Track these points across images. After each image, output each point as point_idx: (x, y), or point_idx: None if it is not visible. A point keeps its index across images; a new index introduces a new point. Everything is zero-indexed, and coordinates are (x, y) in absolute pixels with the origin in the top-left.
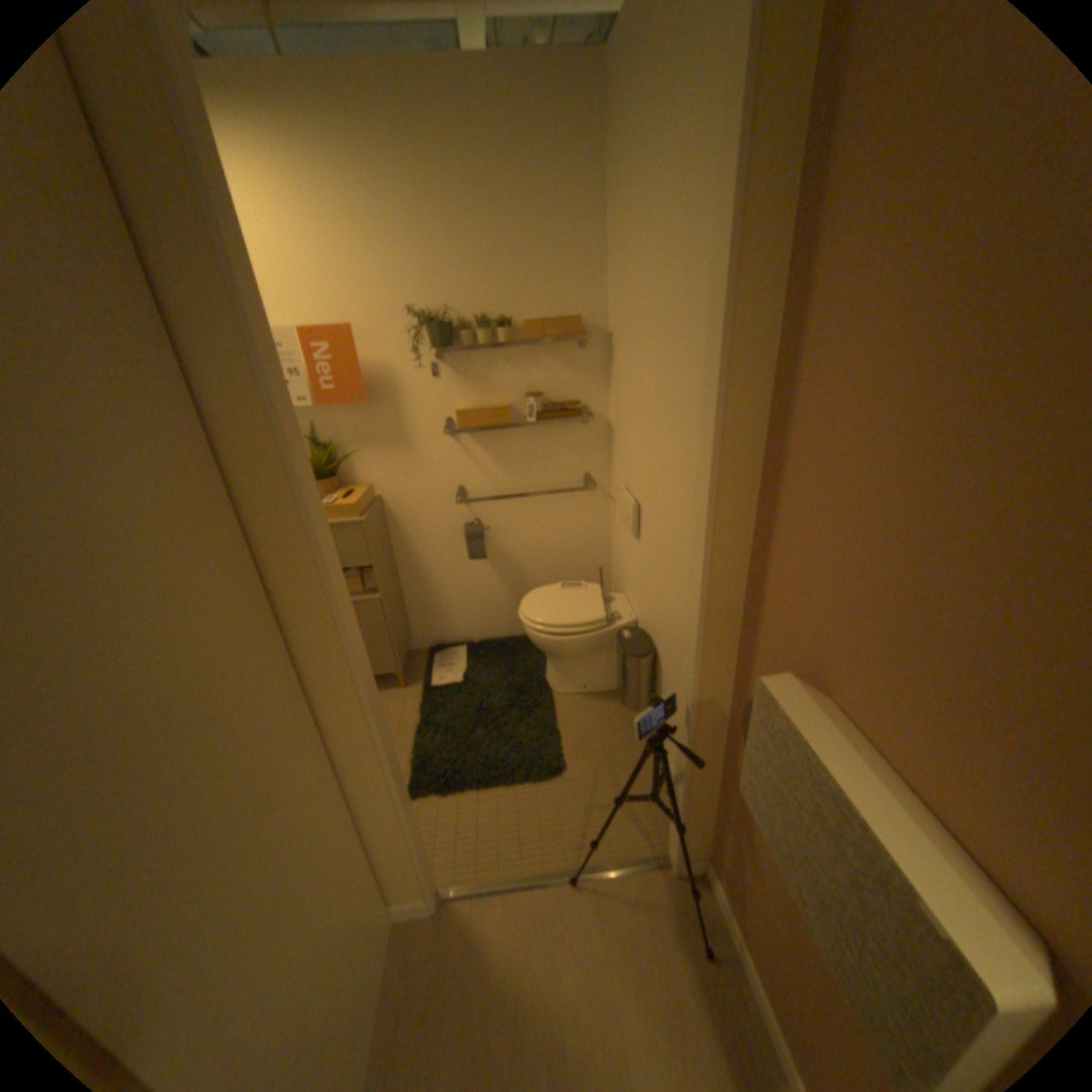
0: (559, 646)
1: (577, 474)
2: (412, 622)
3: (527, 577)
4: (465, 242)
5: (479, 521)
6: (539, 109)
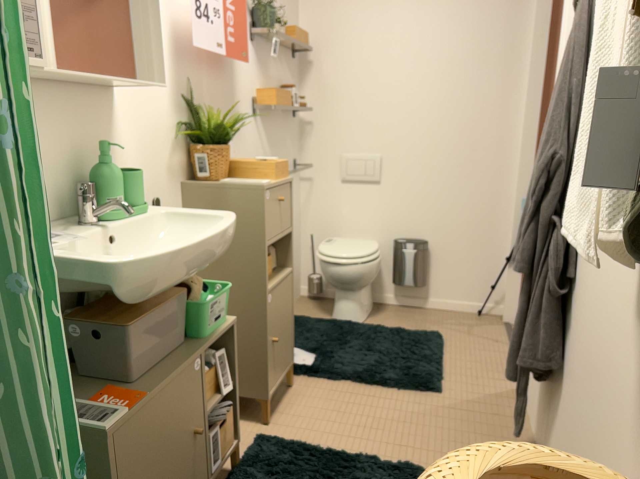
0: (377, 268)
1: (293, 161)
2: None
3: None
4: None
5: None
6: None
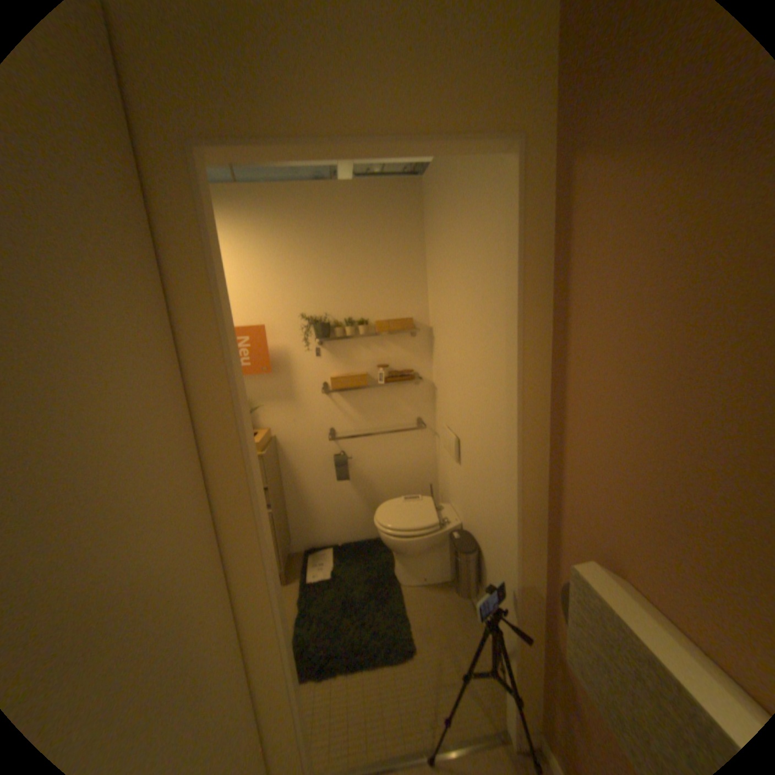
0: (405, 546)
1: (412, 418)
2: (292, 530)
3: (378, 493)
4: (340, 277)
5: (344, 452)
6: (385, 207)
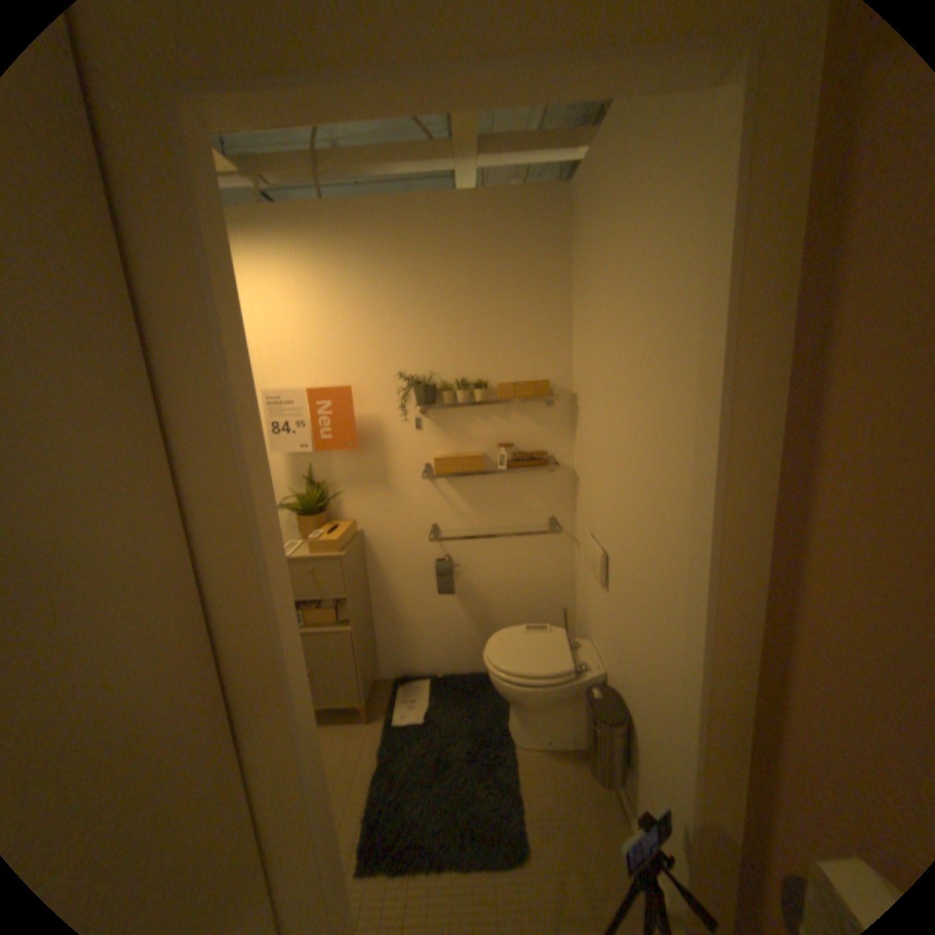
0: (523, 697)
1: (543, 516)
2: (380, 651)
3: (492, 613)
4: (451, 323)
5: (449, 557)
6: (517, 226)
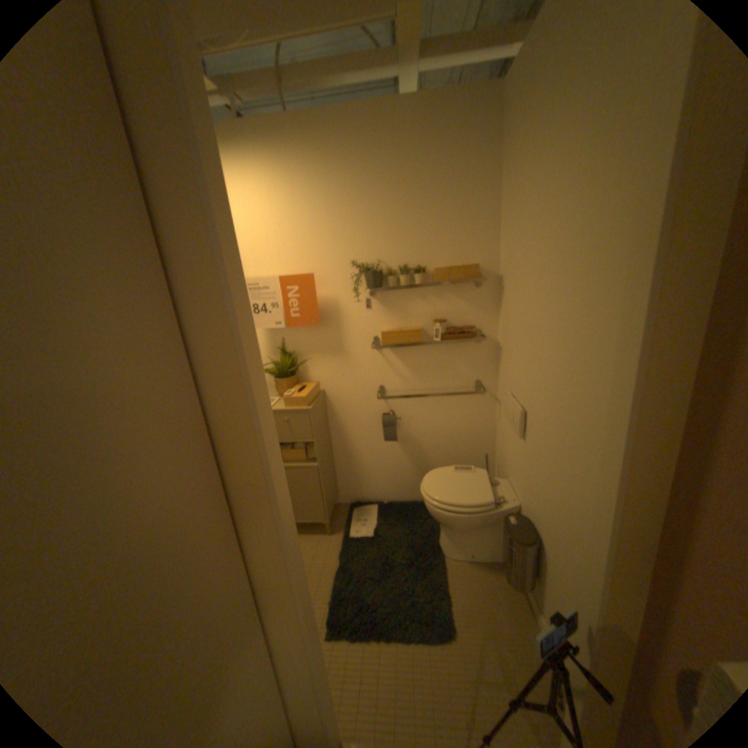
0: (452, 521)
1: (470, 380)
2: (339, 482)
3: (427, 456)
4: (395, 217)
5: (393, 412)
6: (453, 125)
